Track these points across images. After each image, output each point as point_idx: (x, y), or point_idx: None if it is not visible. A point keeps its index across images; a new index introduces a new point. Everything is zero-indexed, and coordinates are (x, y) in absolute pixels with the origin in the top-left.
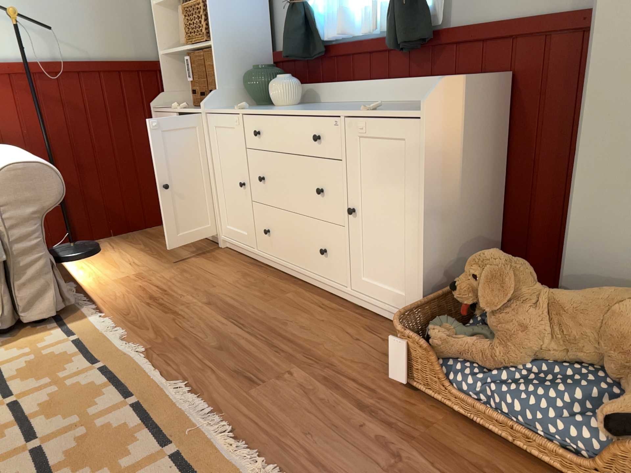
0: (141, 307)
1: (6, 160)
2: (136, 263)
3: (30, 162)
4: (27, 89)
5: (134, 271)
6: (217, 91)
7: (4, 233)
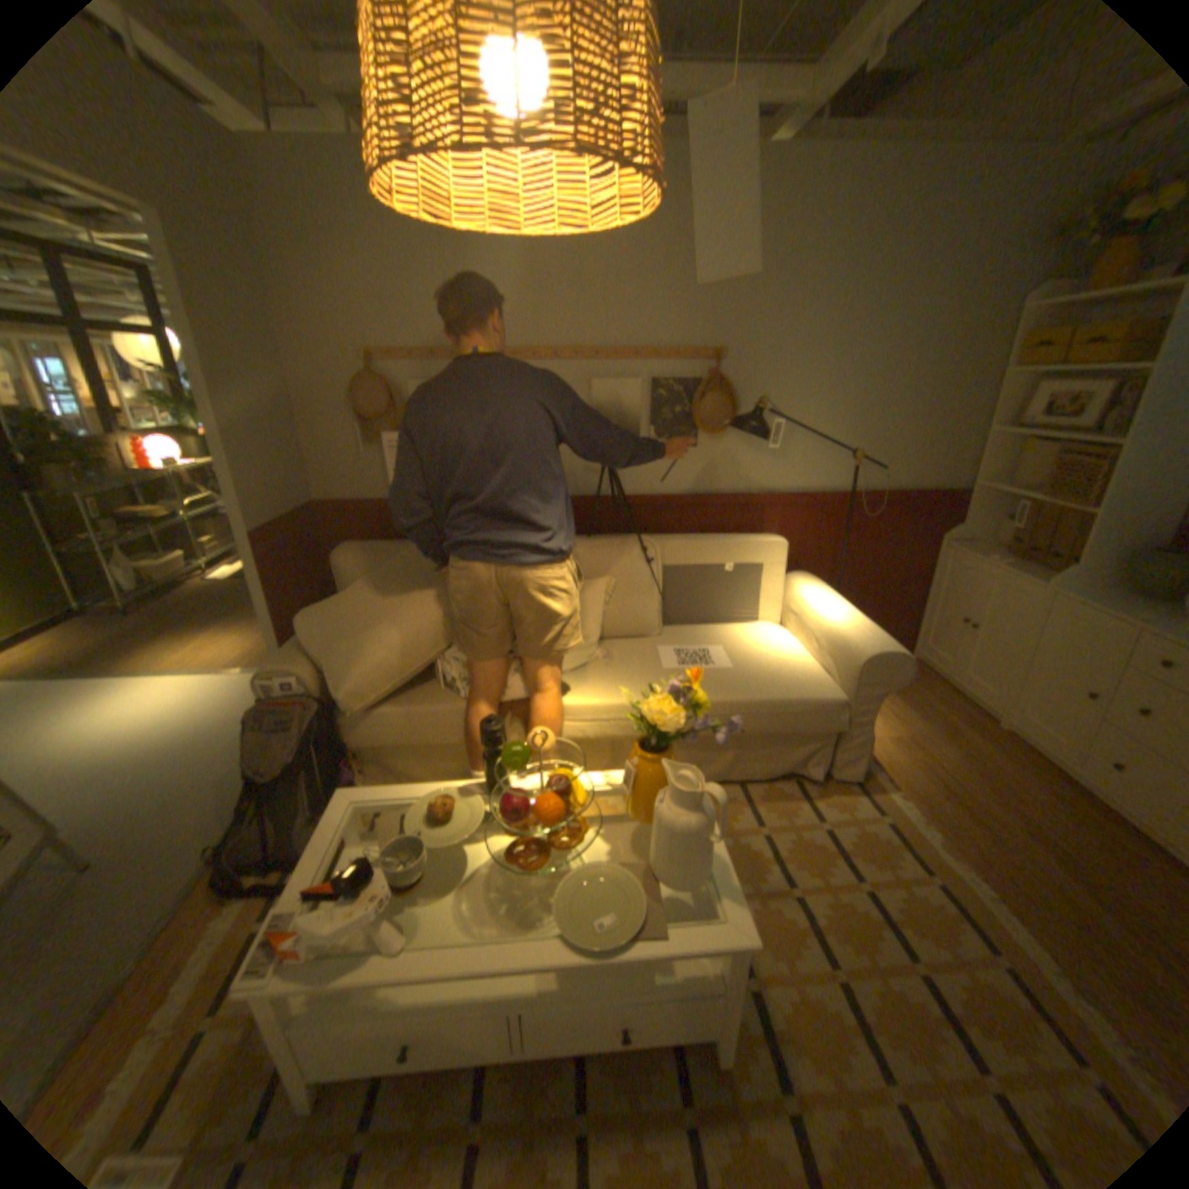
0: (942, 802)
1: (859, 633)
2: (900, 717)
3: (895, 651)
4: (831, 515)
5: (904, 730)
6: (1081, 567)
7: (850, 708)
